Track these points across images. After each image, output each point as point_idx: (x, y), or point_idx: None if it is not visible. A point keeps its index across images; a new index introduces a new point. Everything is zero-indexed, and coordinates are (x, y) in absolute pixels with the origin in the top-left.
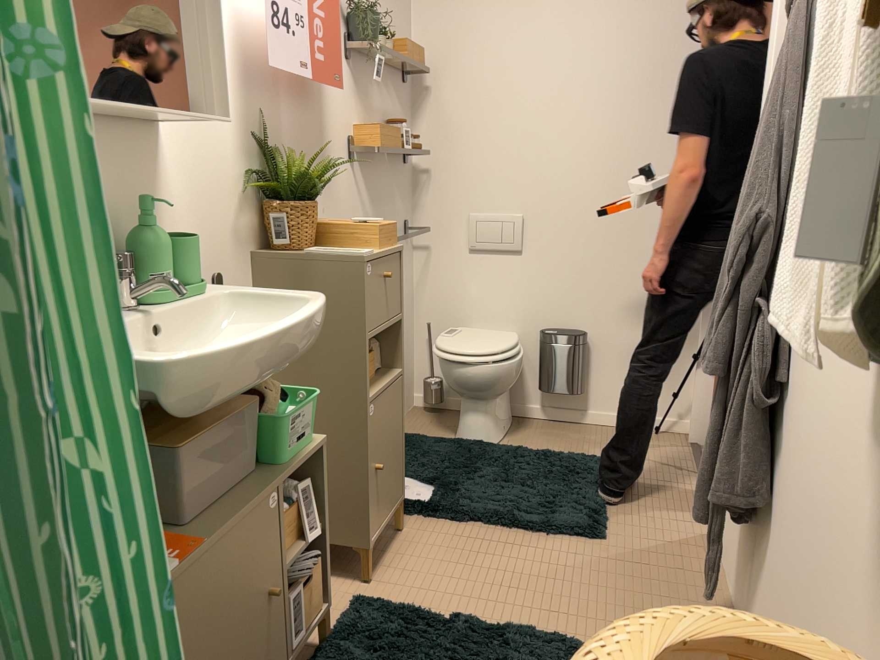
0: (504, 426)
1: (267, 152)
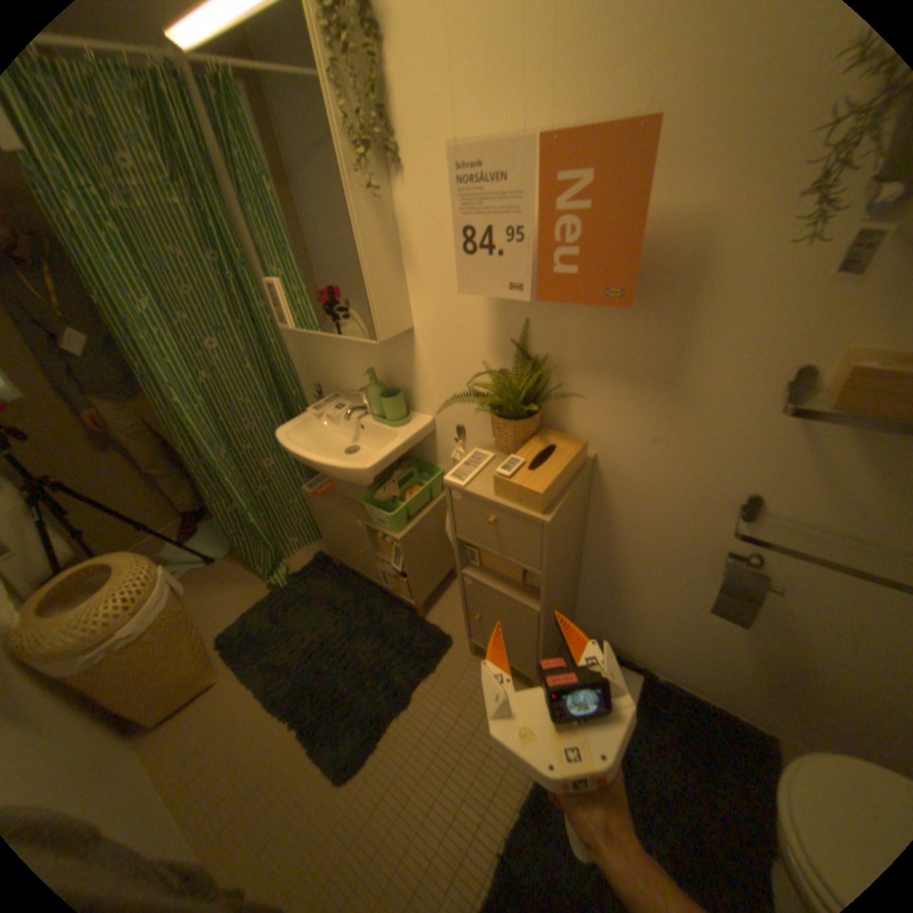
0: None
1: (528, 353)
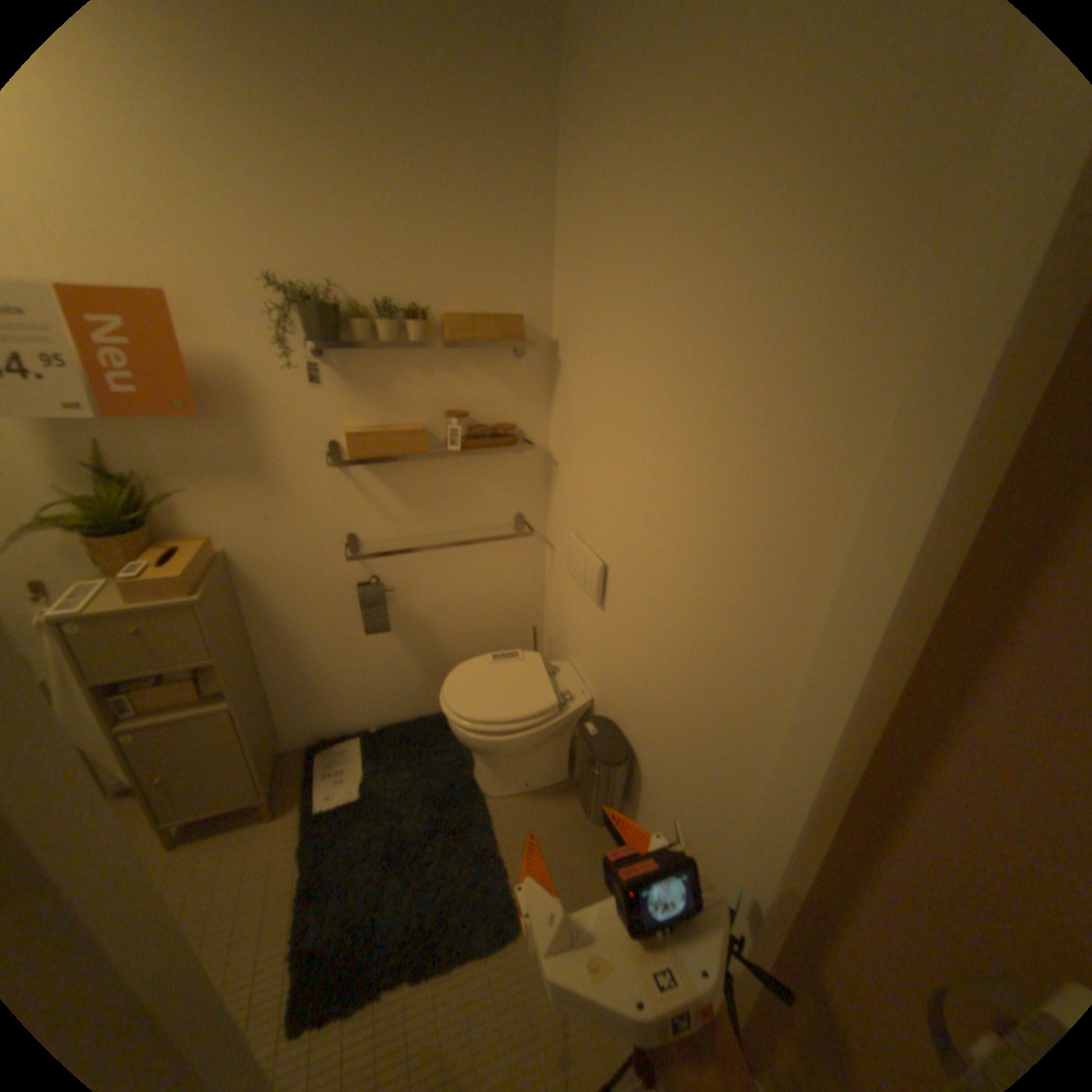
0: (524, 783)
1: (107, 475)
